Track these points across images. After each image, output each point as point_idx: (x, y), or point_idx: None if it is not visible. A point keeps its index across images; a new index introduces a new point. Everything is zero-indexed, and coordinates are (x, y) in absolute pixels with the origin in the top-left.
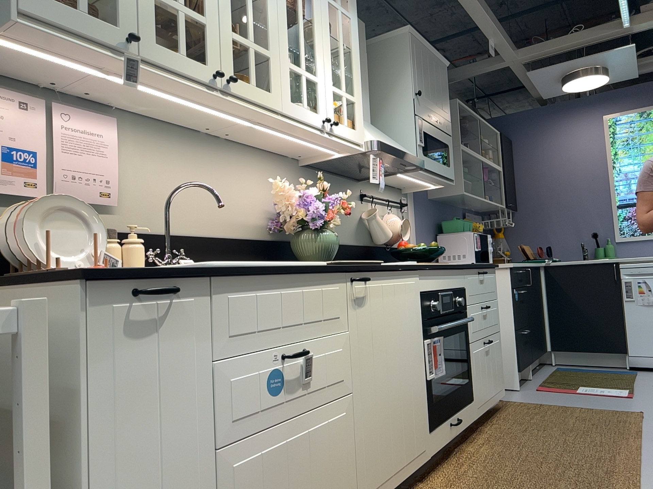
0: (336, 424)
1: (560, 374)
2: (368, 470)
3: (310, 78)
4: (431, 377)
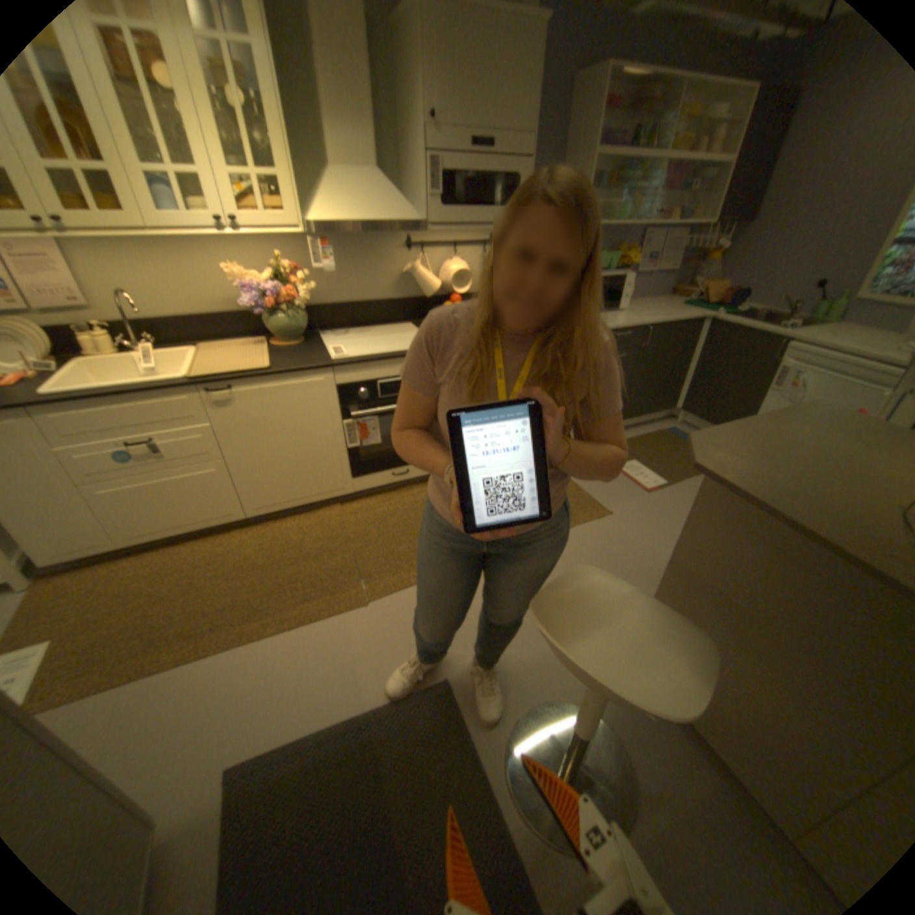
0: (206, 476)
1: (652, 439)
2: (255, 498)
3: (184, 174)
4: (354, 446)
